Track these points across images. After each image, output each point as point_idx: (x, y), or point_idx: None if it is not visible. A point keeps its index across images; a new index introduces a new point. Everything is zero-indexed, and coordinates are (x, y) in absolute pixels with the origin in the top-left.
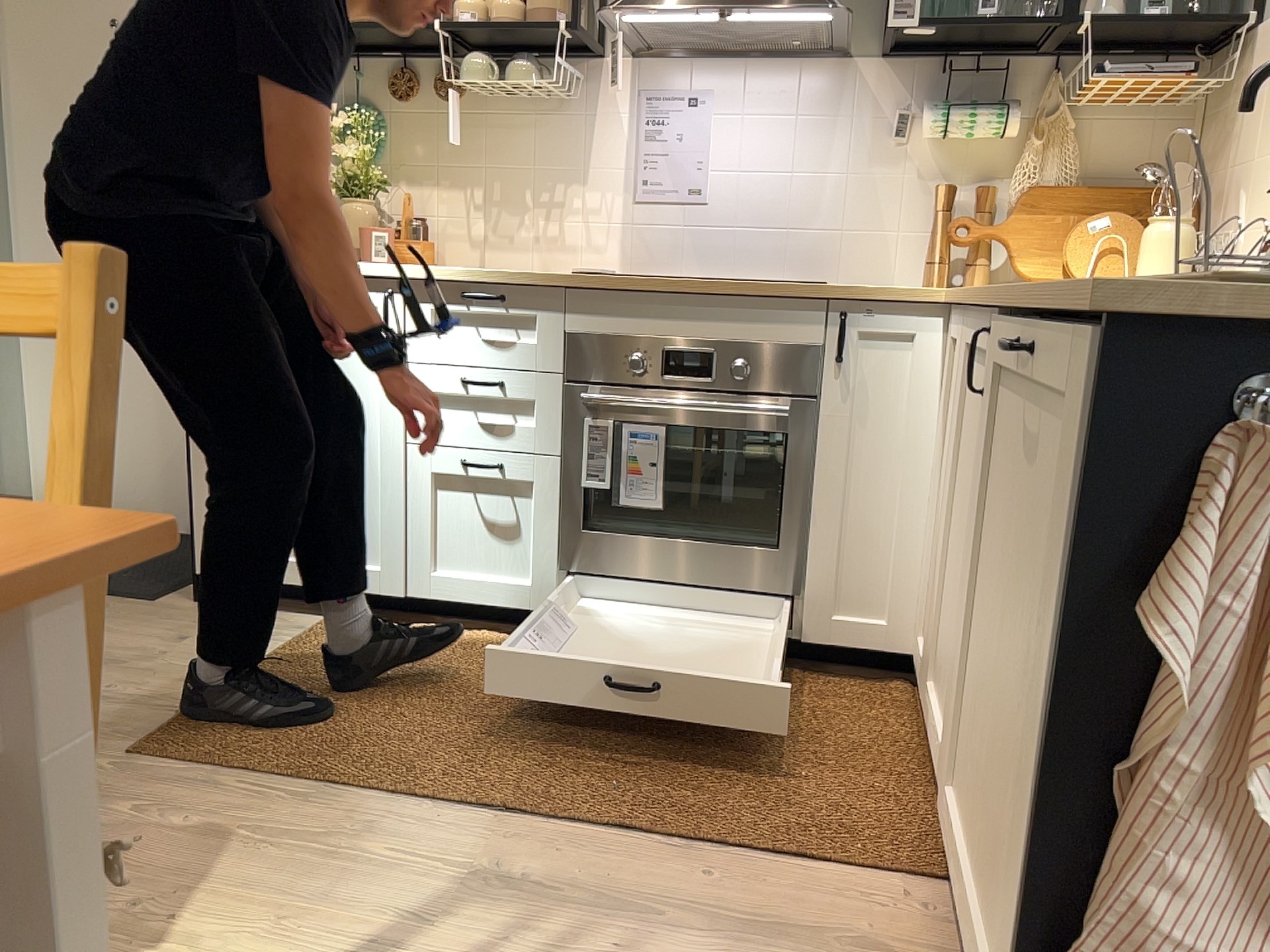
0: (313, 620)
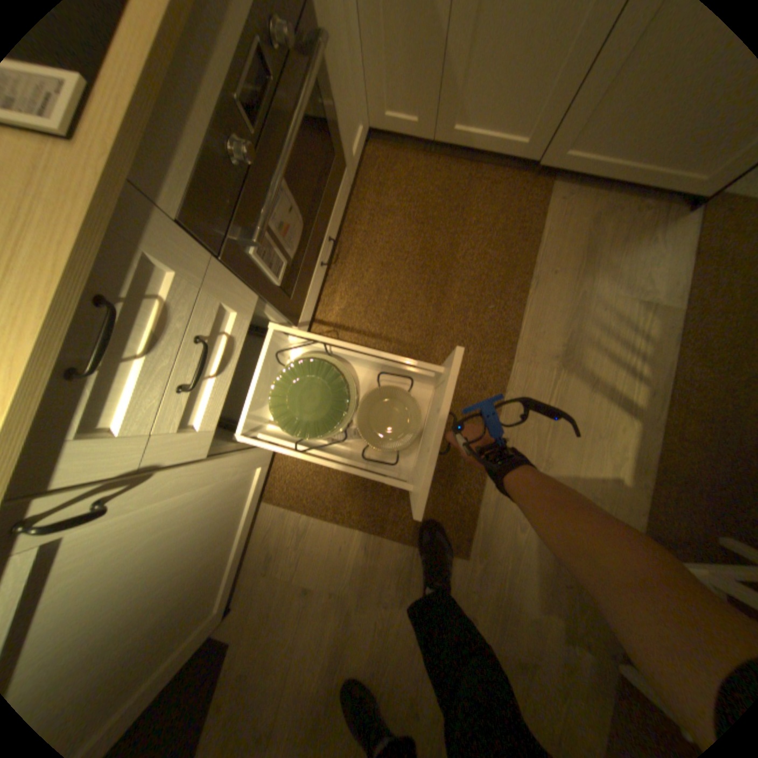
0: (274, 512)
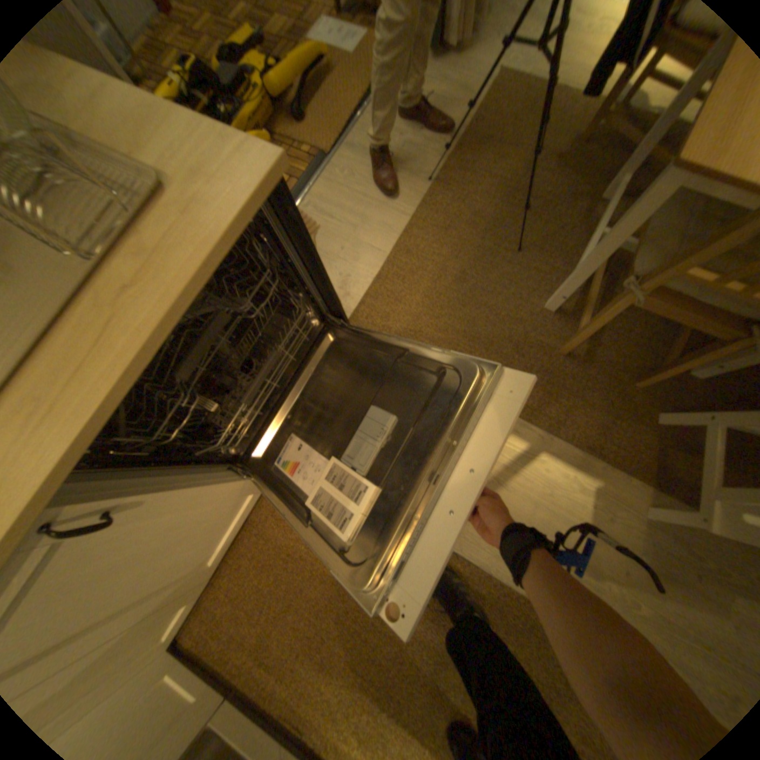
0: None
